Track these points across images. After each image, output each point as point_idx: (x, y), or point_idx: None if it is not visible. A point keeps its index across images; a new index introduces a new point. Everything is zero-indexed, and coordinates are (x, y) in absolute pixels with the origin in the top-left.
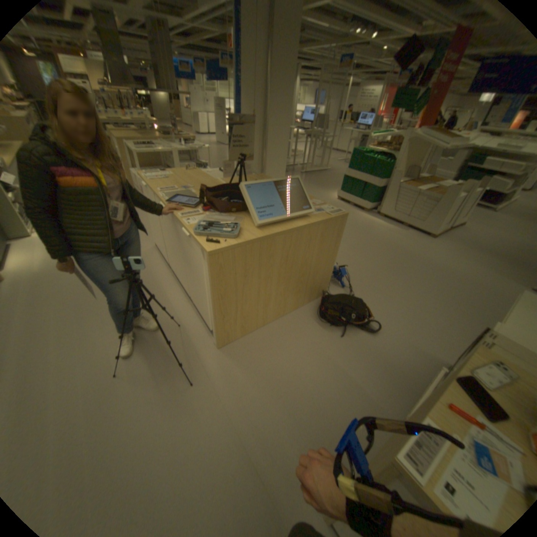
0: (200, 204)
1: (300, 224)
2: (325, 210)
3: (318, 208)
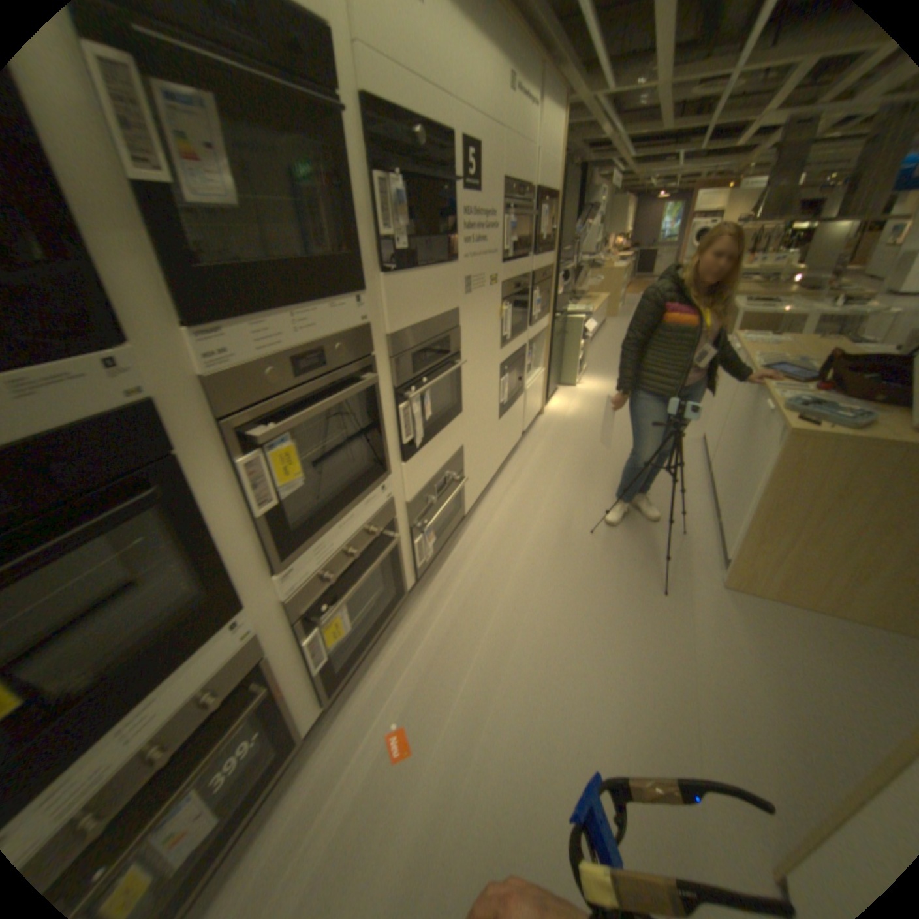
0: (818, 382)
1: None
2: None
3: None
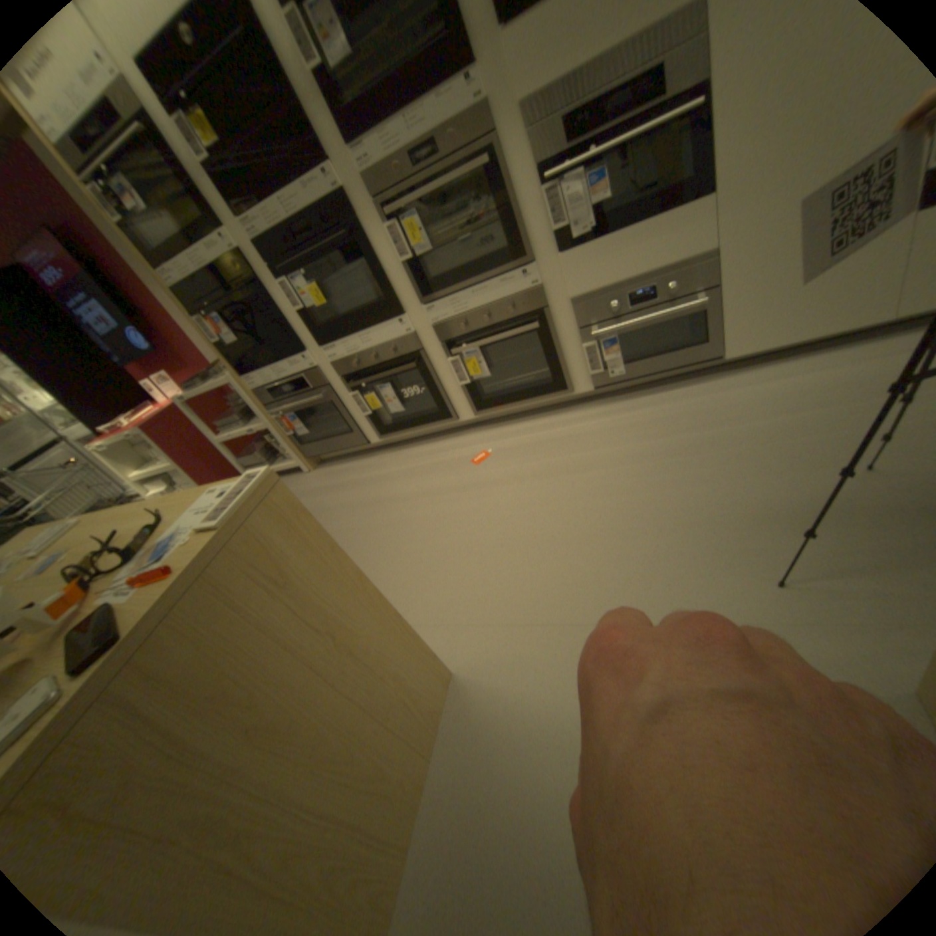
0: None
1: None
2: None
3: None
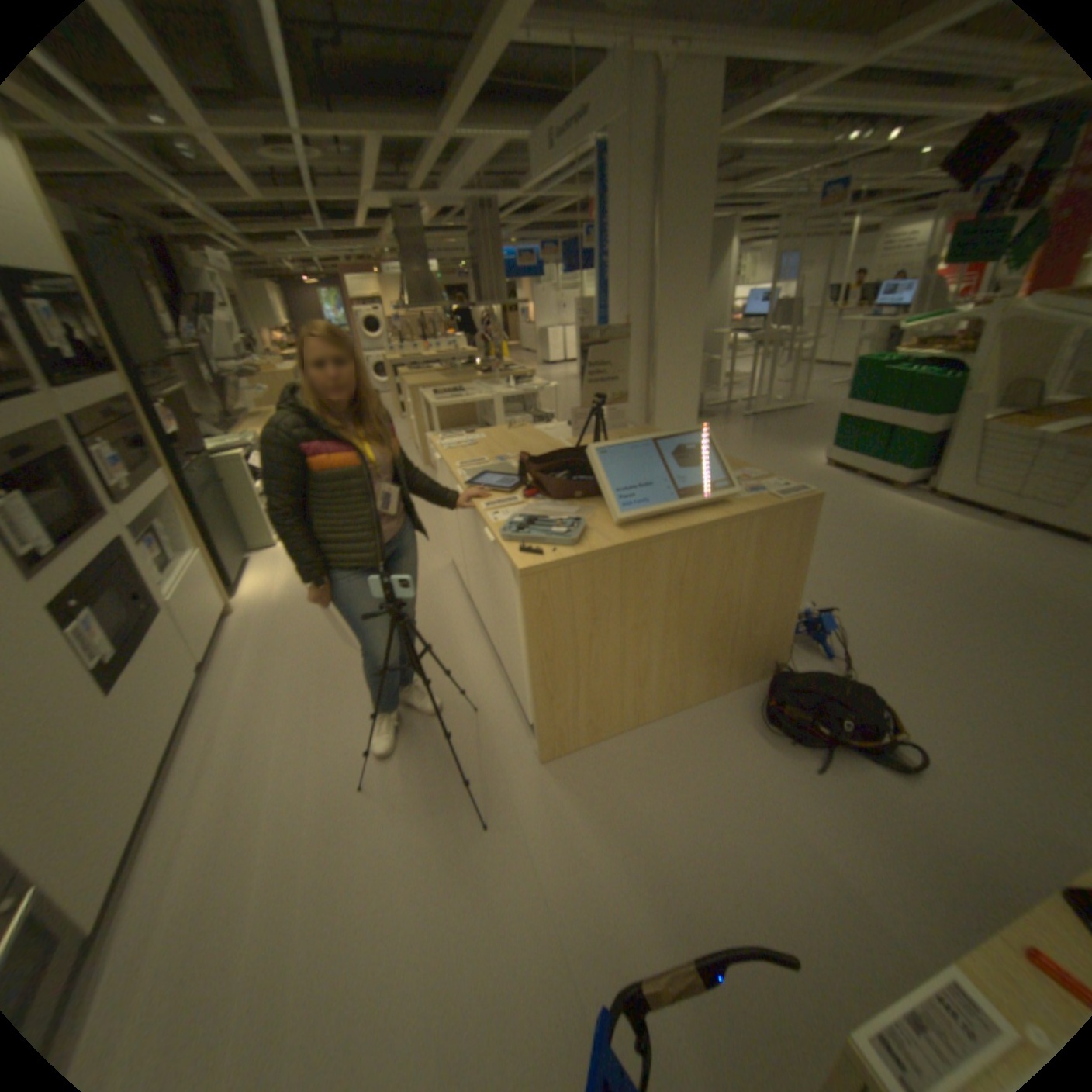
0: (524, 486)
1: (711, 518)
2: (773, 488)
3: (755, 484)
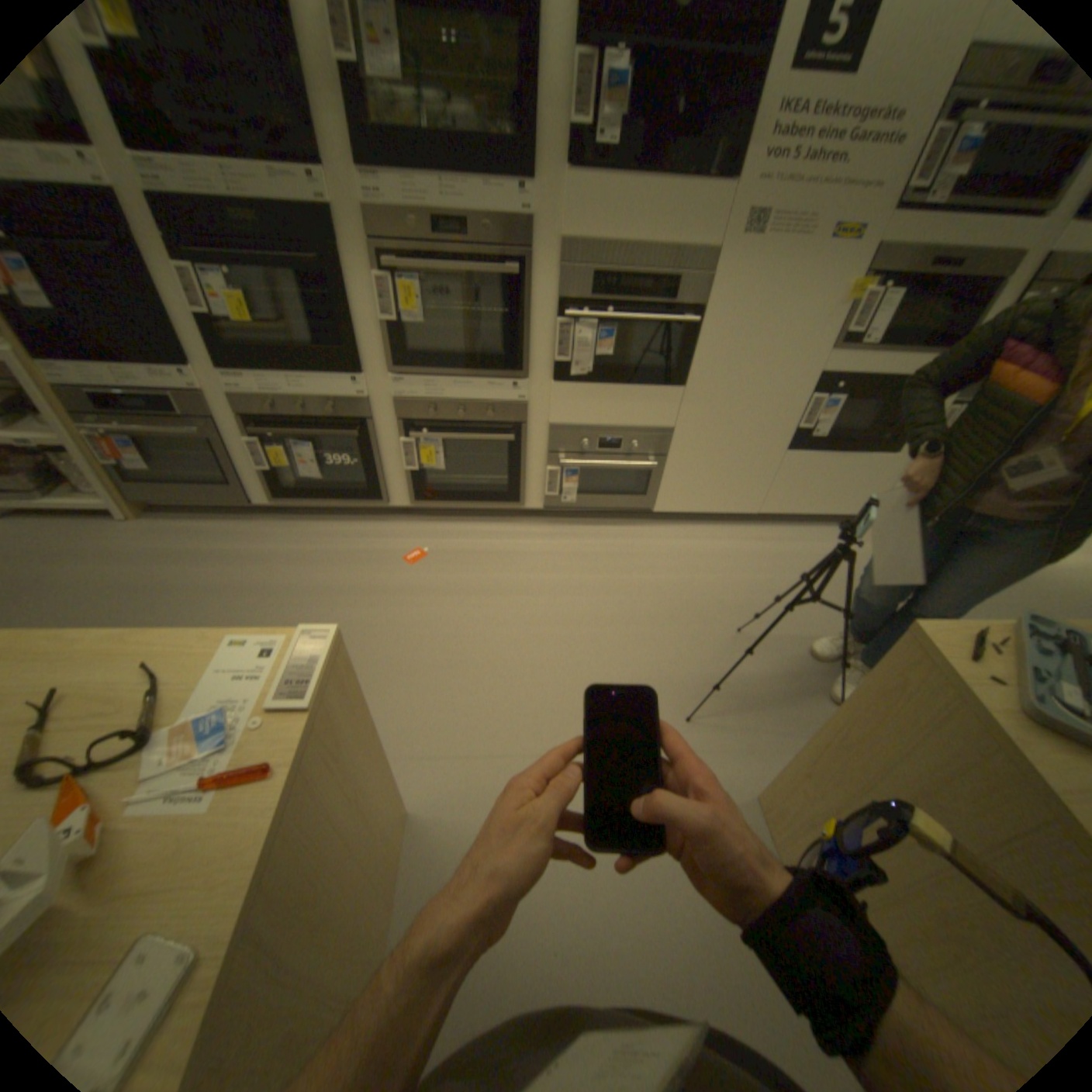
0: None
1: None
2: None
3: None
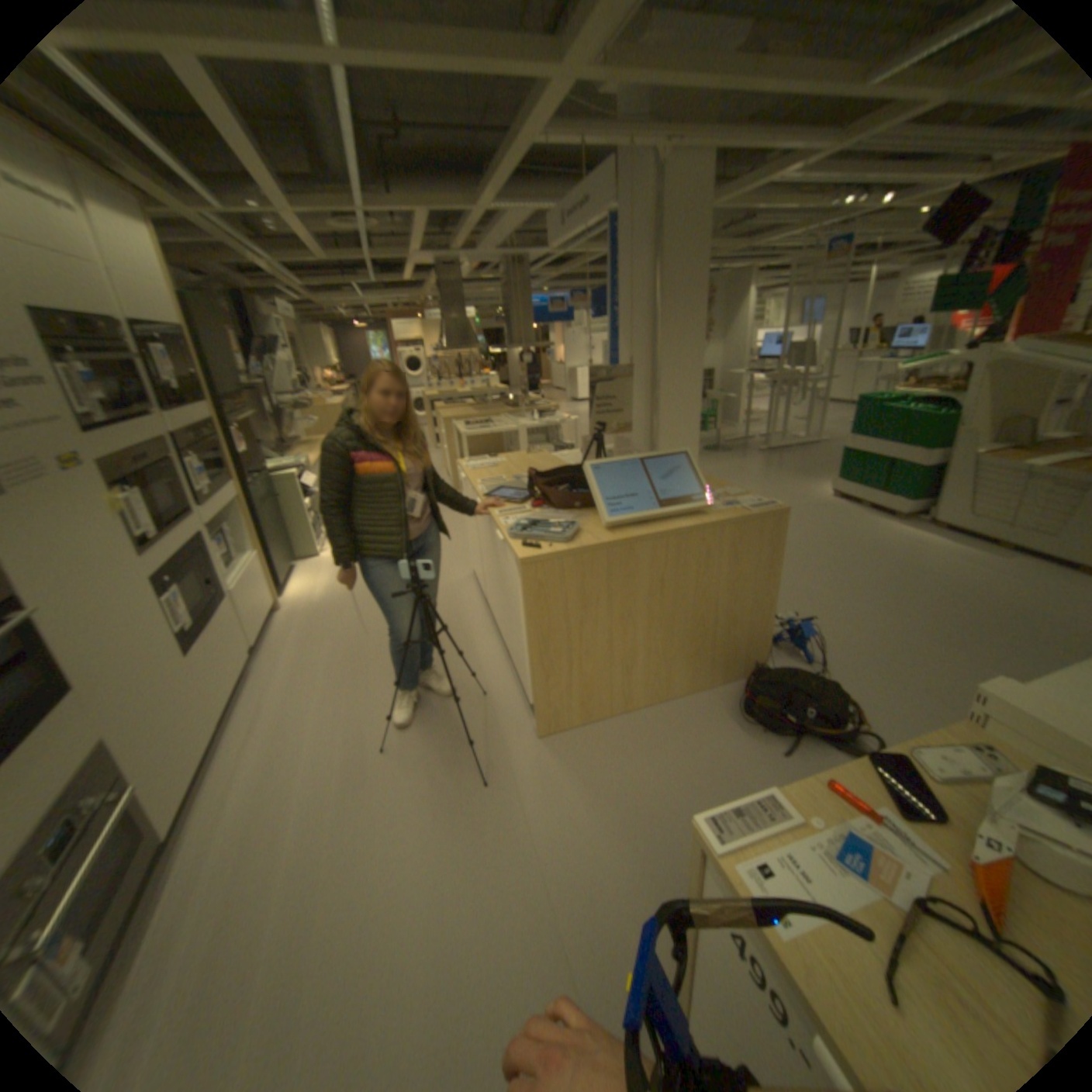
0: (534, 501)
1: (689, 527)
2: (749, 505)
3: (735, 502)
